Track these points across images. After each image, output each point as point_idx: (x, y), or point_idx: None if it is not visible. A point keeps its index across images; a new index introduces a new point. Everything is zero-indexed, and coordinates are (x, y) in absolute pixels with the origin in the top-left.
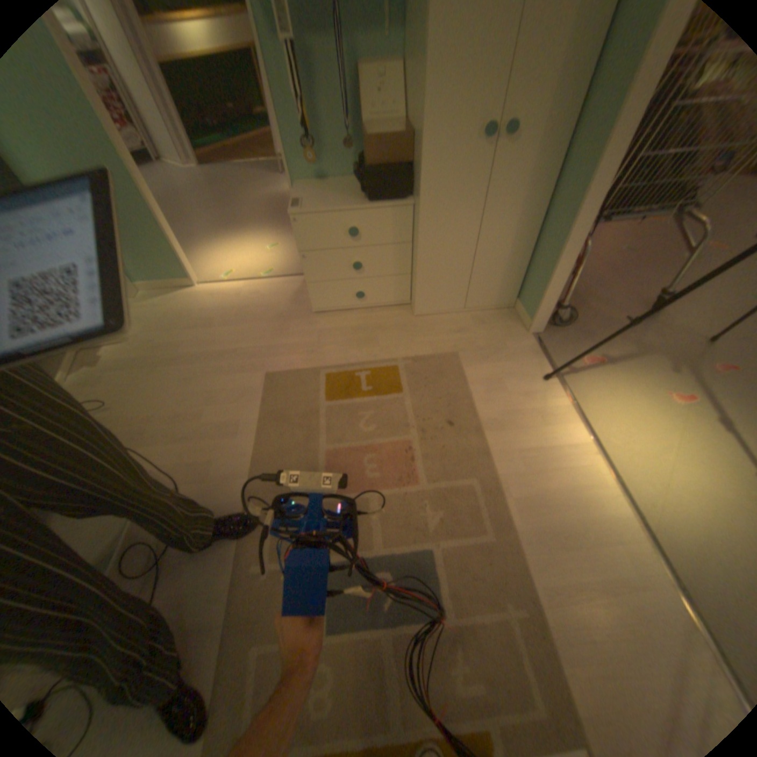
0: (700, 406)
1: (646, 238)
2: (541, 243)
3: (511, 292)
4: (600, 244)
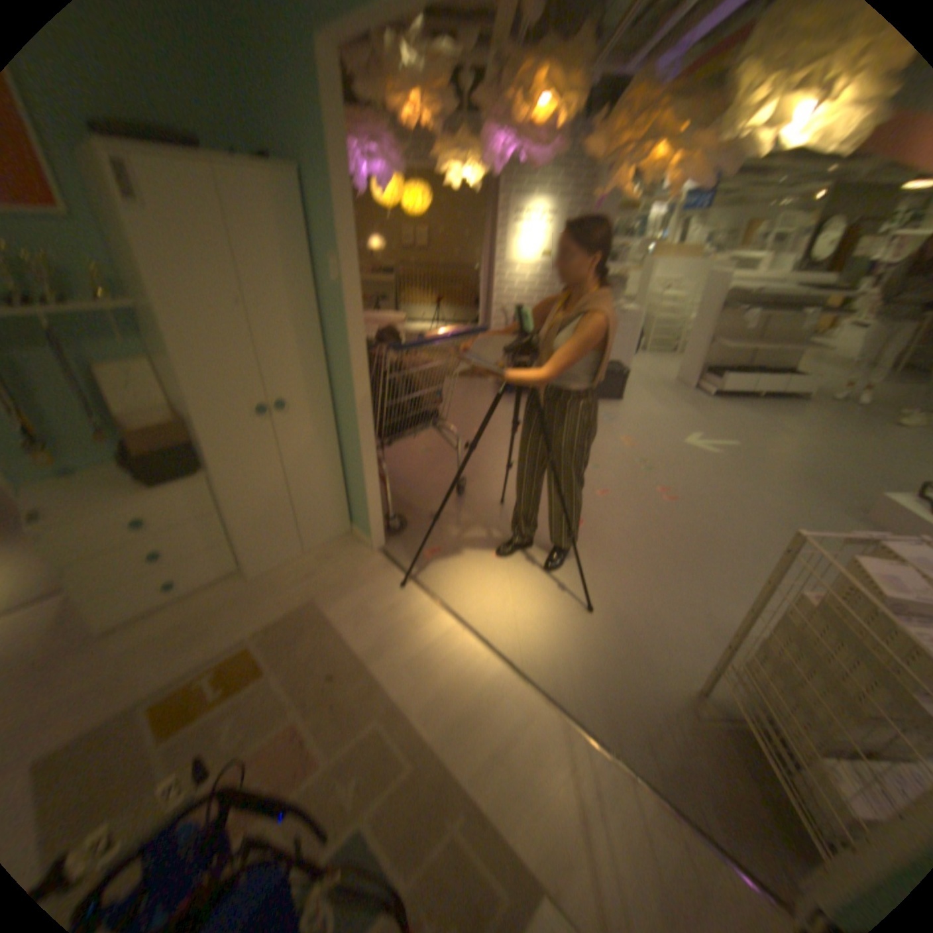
0: (511, 558)
1: (433, 442)
2: (347, 480)
3: (342, 526)
4: (402, 456)
